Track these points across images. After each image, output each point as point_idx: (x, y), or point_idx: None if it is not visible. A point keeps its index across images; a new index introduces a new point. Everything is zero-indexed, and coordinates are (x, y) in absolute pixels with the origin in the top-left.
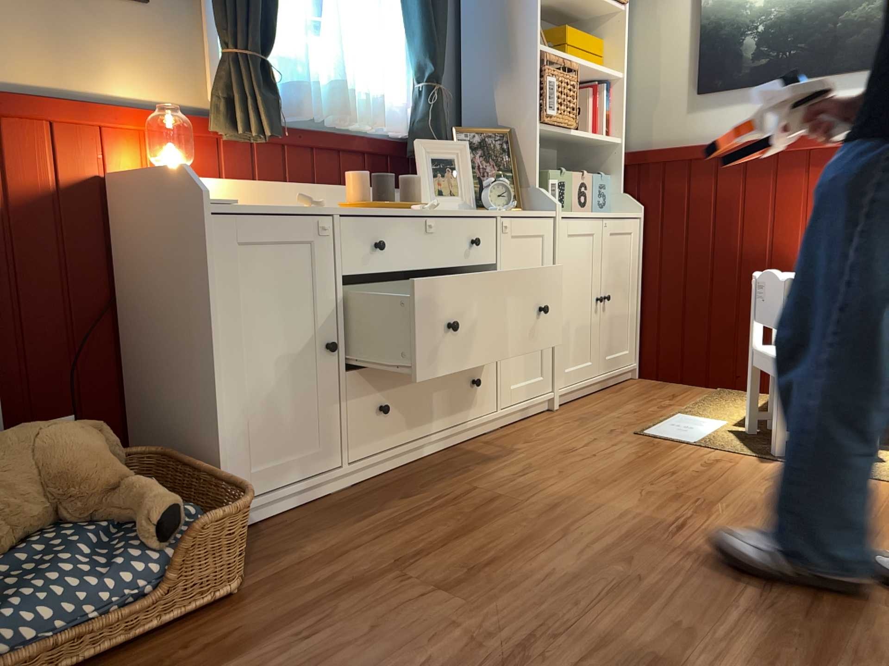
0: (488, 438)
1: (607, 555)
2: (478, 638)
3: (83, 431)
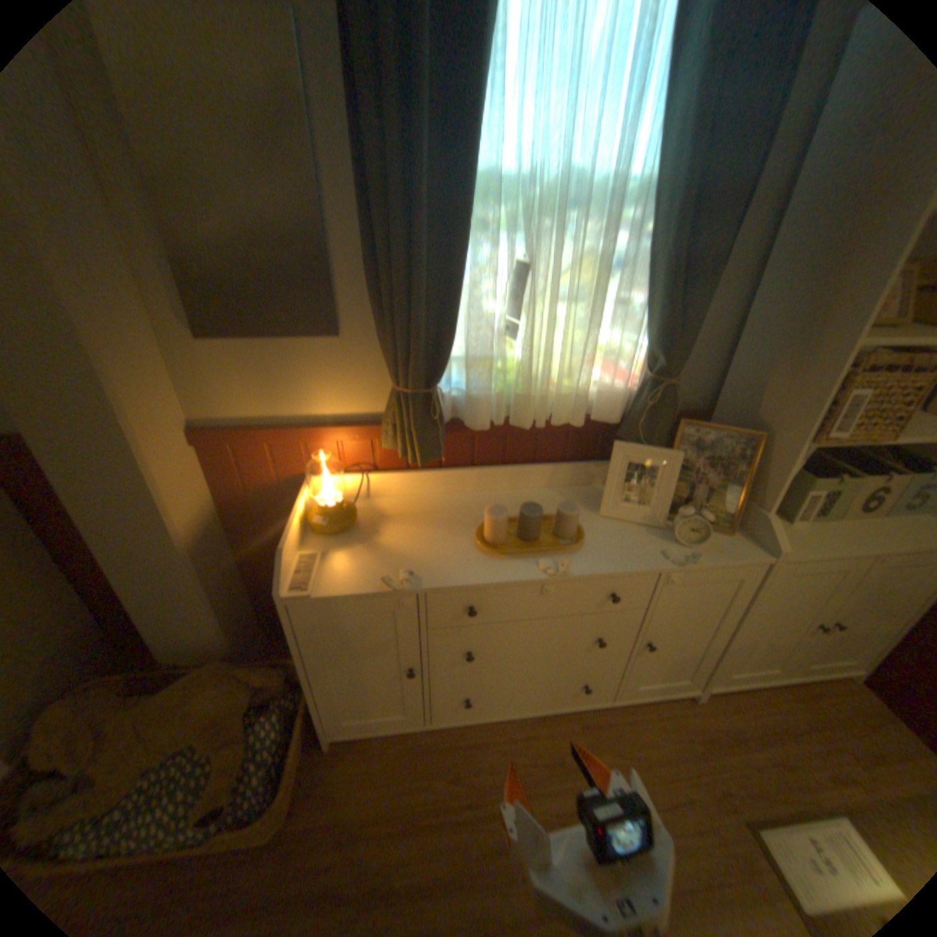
0: (593, 721)
1: None
2: None
3: (222, 697)
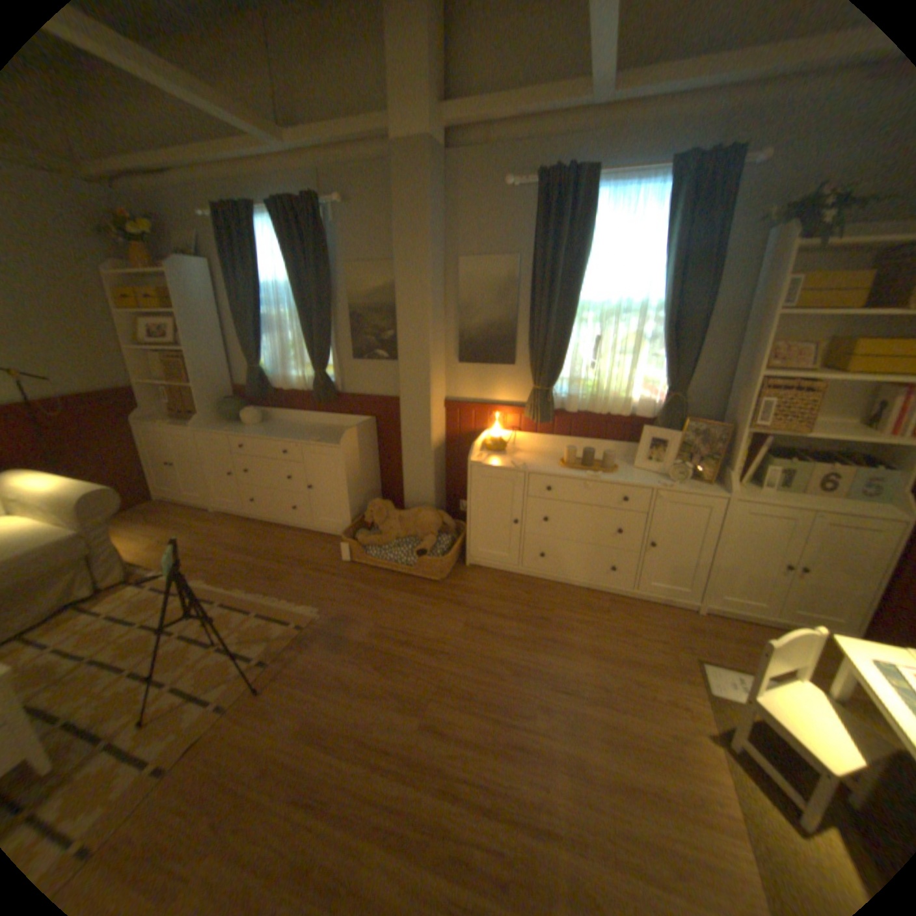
0: (618, 600)
1: (519, 668)
2: (443, 642)
3: (432, 516)
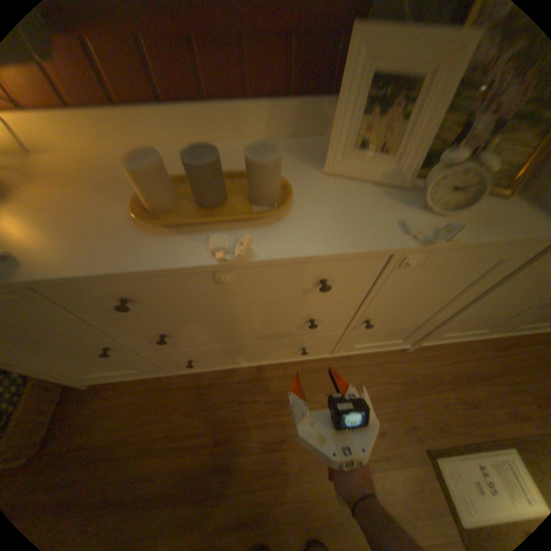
0: (313, 366)
1: None
2: None
3: None
